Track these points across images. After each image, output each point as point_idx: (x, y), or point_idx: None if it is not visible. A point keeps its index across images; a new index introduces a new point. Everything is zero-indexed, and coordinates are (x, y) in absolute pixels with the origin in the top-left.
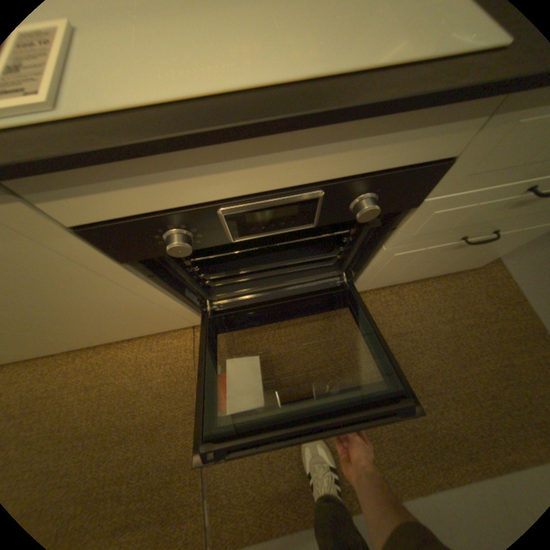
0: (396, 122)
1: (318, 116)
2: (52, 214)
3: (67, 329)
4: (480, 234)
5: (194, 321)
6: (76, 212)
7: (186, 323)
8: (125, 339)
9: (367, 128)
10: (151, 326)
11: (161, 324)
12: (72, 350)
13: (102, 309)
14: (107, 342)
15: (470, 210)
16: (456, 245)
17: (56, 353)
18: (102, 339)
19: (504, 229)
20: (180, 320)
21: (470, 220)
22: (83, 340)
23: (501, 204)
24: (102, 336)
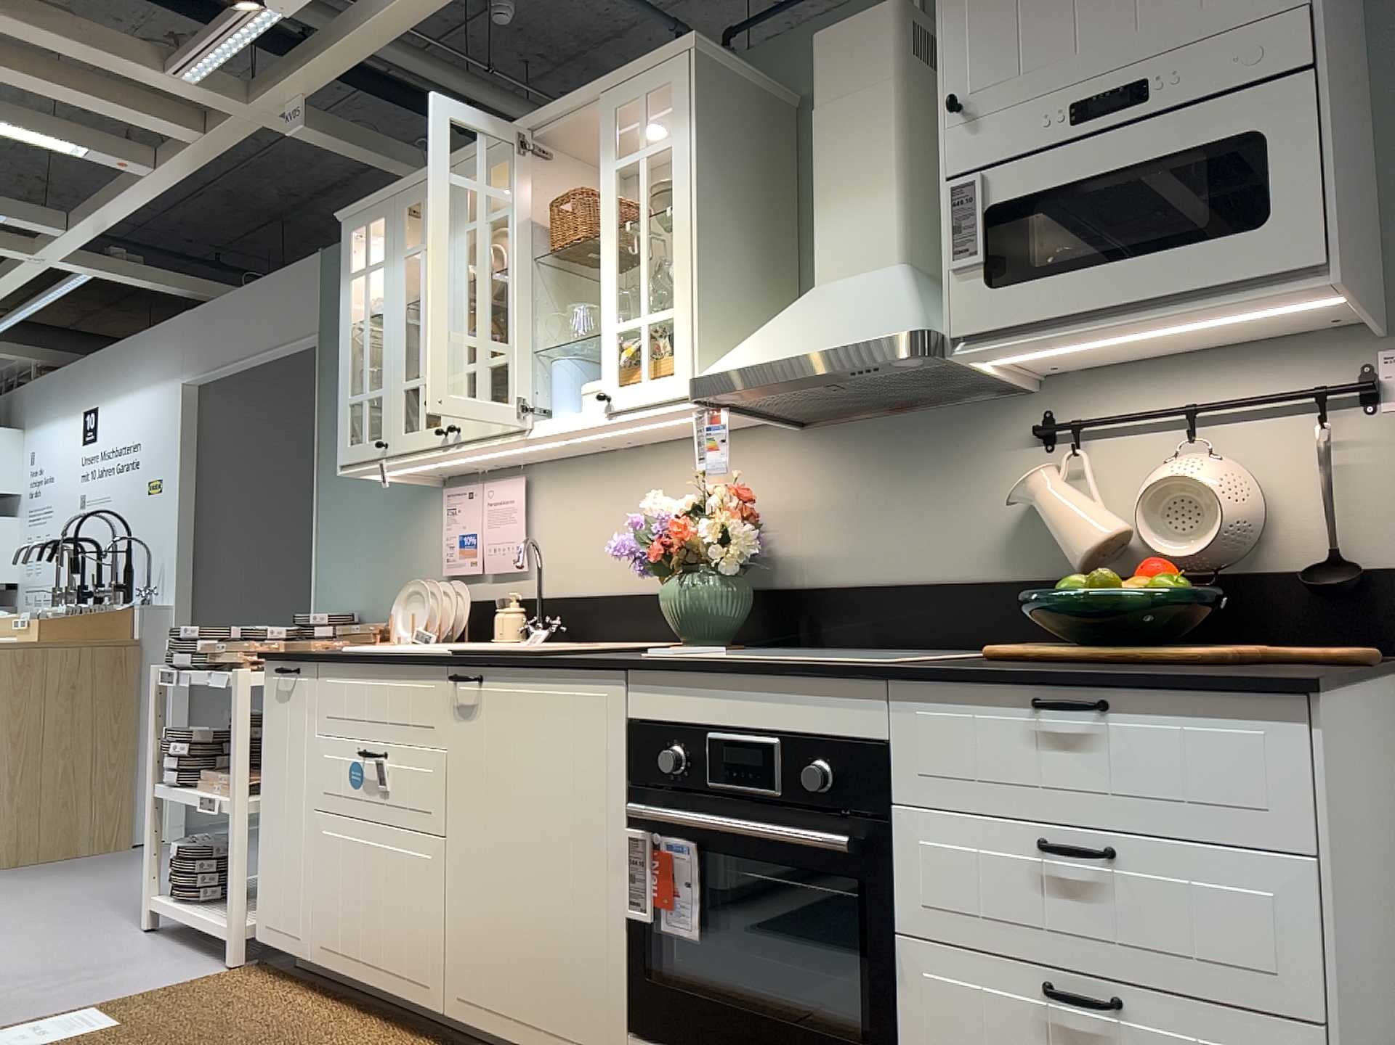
0: (816, 690)
1: (760, 668)
2: (627, 707)
3: (510, 910)
4: (1072, 988)
5: (613, 1044)
6: (638, 707)
7: (601, 1039)
8: (511, 1043)
9: (800, 690)
10: (565, 1000)
11: (576, 1005)
12: (452, 1019)
13: (565, 874)
14: (491, 1035)
15: (975, 864)
16: (1051, 1019)
17: (424, 1038)
18: (500, 1002)
19: (1125, 999)
20: (601, 1013)
21: (999, 902)
22: (490, 975)
23: (1020, 871)
24: (510, 982)
